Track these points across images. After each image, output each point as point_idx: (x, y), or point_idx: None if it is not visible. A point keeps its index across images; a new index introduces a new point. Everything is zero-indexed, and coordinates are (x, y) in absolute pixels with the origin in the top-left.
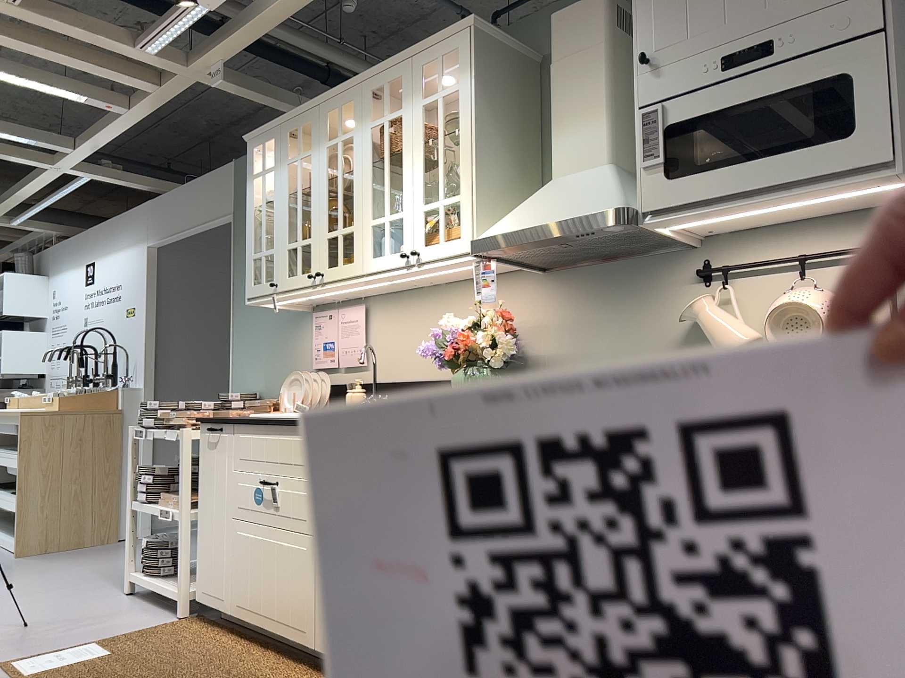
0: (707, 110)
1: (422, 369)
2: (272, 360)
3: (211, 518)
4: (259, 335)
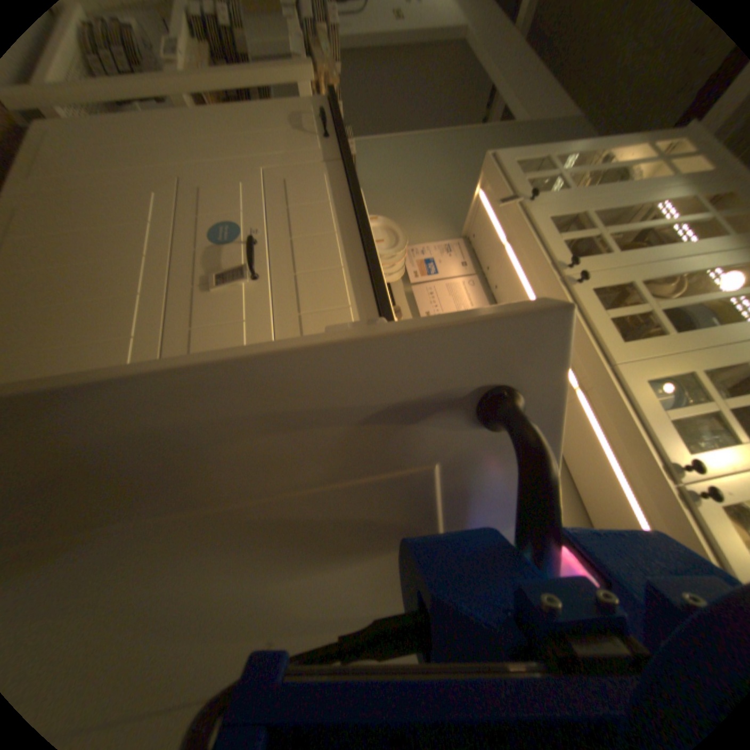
0: None
1: None
2: (393, 193)
3: (173, 138)
4: (414, 172)
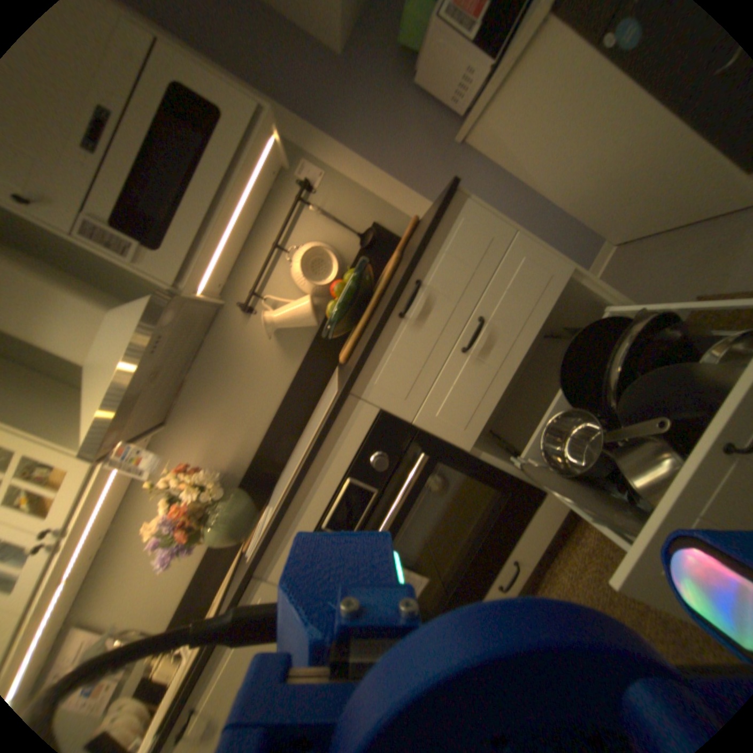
0: (119, 179)
1: (177, 575)
2: None
3: None
4: None
